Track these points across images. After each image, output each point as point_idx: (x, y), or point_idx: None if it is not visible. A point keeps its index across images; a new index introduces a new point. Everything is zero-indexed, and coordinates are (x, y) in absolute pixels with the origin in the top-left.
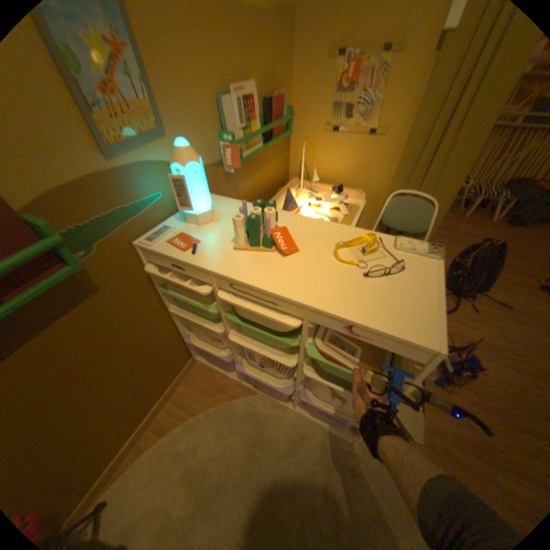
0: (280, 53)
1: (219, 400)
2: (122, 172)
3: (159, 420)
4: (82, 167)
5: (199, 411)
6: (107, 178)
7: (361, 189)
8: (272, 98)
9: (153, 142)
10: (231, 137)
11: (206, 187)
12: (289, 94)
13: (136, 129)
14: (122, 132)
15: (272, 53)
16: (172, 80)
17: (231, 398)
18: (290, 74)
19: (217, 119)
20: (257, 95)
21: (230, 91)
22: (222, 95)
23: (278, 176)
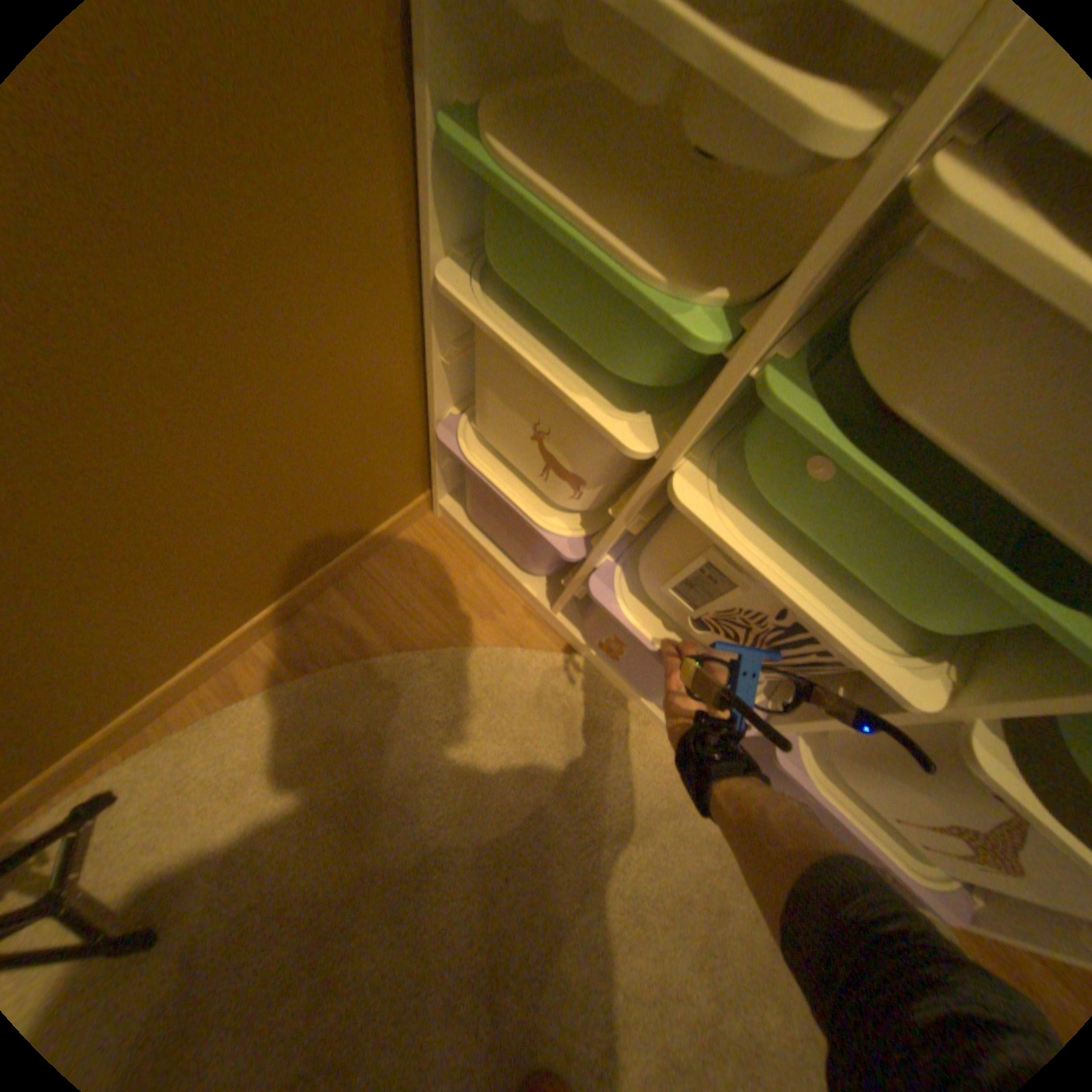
0: None
1: (477, 633)
2: None
3: (302, 626)
4: None
5: (417, 642)
6: None
7: None
8: None
9: None
10: None
11: None
12: None
13: None
14: None
15: None
16: None
17: (512, 638)
18: None
19: None
20: None
21: None
22: None
23: None
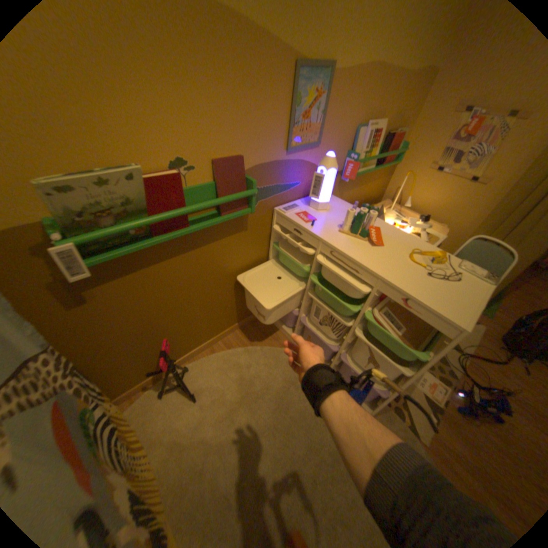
0: (414, 100)
1: (273, 344)
2: (289, 164)
3: (229, 339)
4: (275, 156)
5: (257, 345)
6: (281, 165)
7: (447, 225)
8: (395, 133)
9: (311, 149)
10: (357, 156)
11: (331, 187)
12: (409, 131)
13: (307, 140)
14: (300, 141)
15: (408, 100)
16: (337, 114)
17: (282, 346)
18: (416, 116)
19: (351, 142)
20: (385, 129)
21: (368, 125)
22: (362, 126)
23: (375, 194)
